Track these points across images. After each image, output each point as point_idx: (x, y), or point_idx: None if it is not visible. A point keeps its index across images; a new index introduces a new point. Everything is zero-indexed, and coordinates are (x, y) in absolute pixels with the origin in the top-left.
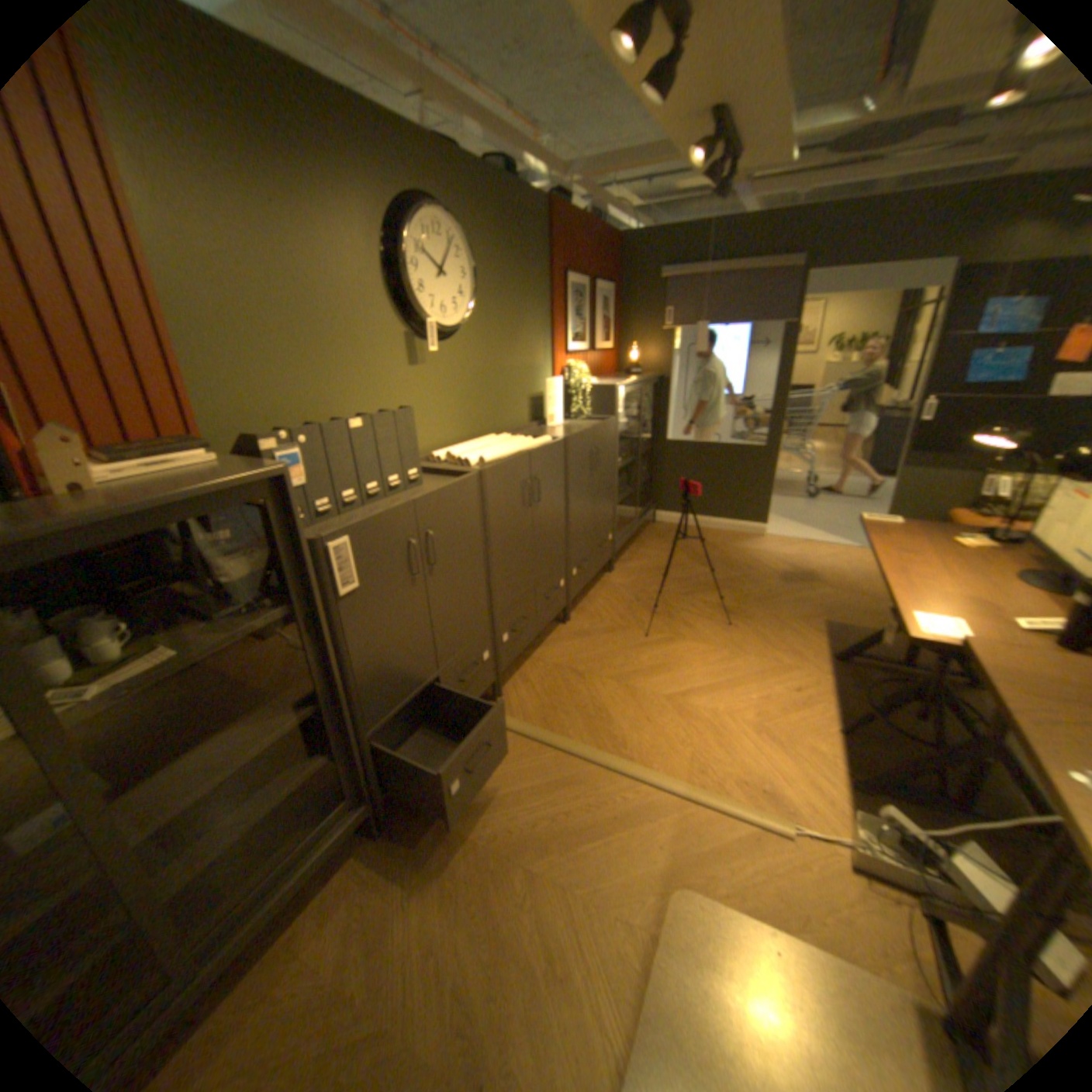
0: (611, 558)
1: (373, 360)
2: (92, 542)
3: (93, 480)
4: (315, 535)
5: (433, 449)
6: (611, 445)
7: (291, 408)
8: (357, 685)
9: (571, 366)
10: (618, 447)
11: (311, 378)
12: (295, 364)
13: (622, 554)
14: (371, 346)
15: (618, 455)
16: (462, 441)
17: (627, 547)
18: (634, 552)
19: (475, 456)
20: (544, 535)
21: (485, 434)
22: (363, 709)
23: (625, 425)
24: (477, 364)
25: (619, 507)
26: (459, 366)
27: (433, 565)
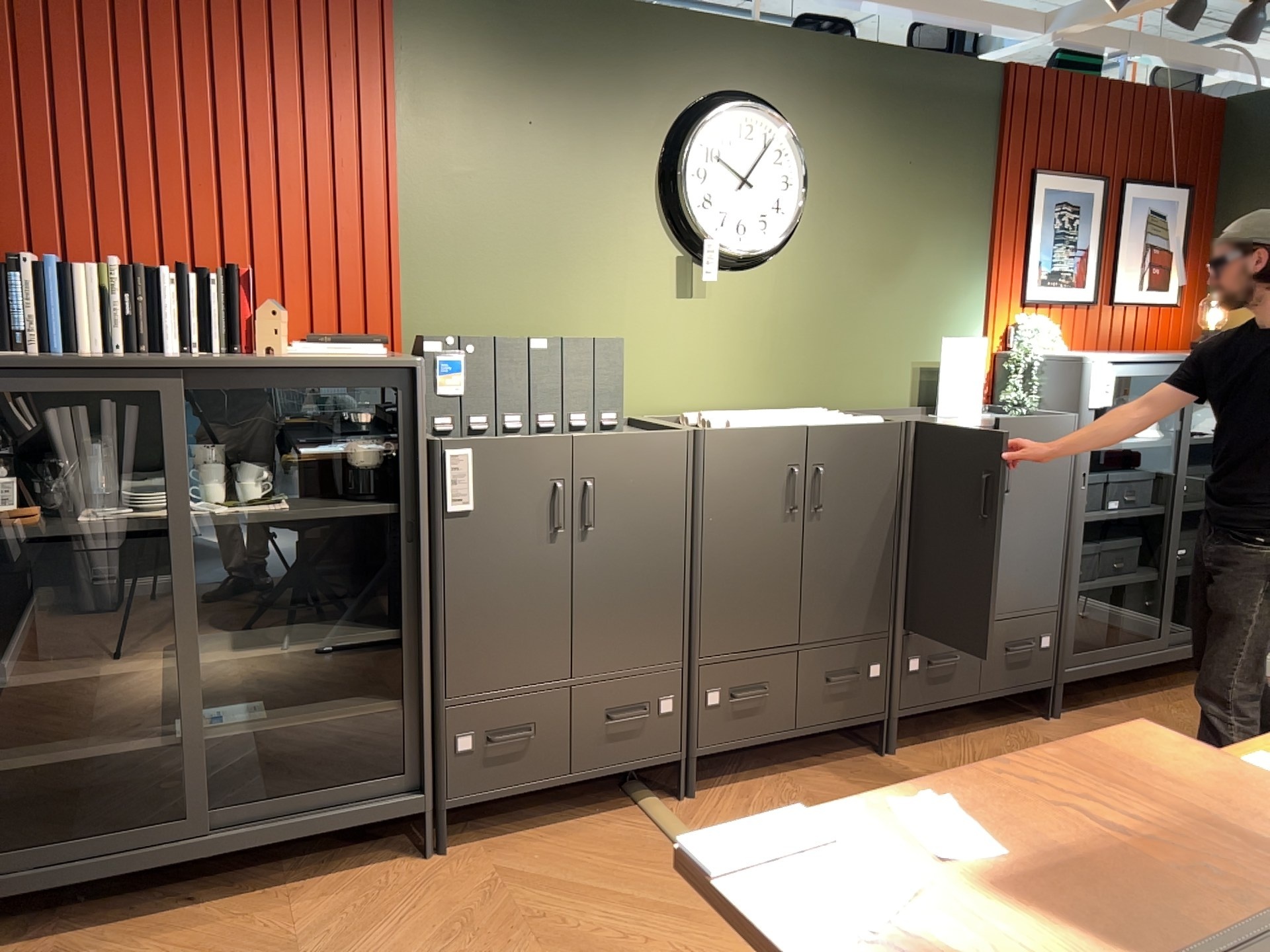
0: (1049, 687)
1: (622, 285)
2: (250, 385)
3: (280, 347)
4: (436, 439)
5: (697, 411)
6: (1056, 462)
7: (503, 327)
8: (443, 628)
9: (1019, 324)
10: (1085, 472)
11: (534, 298)
12: (518, 282)
13: (1109, 701)
14: (622, 270)
15: (1084, 486)
16: (754, 409)
17: (1132, 694)
18: (1139, 705)
19: (725, 419)
20: (832, 566)
21: (802, 407)
22: (444, 663)
23: (1147, 441)
24: (801, 305)
25: (1108, 600)
26: (766, 304)
27: (585, 527)
